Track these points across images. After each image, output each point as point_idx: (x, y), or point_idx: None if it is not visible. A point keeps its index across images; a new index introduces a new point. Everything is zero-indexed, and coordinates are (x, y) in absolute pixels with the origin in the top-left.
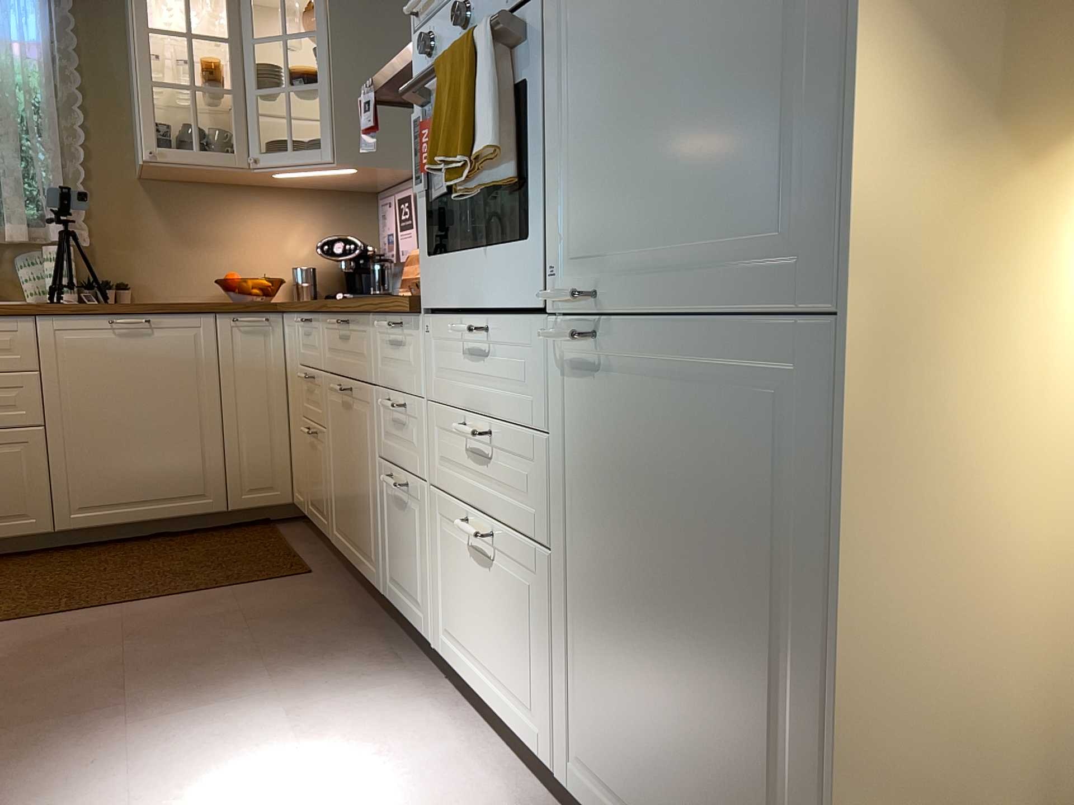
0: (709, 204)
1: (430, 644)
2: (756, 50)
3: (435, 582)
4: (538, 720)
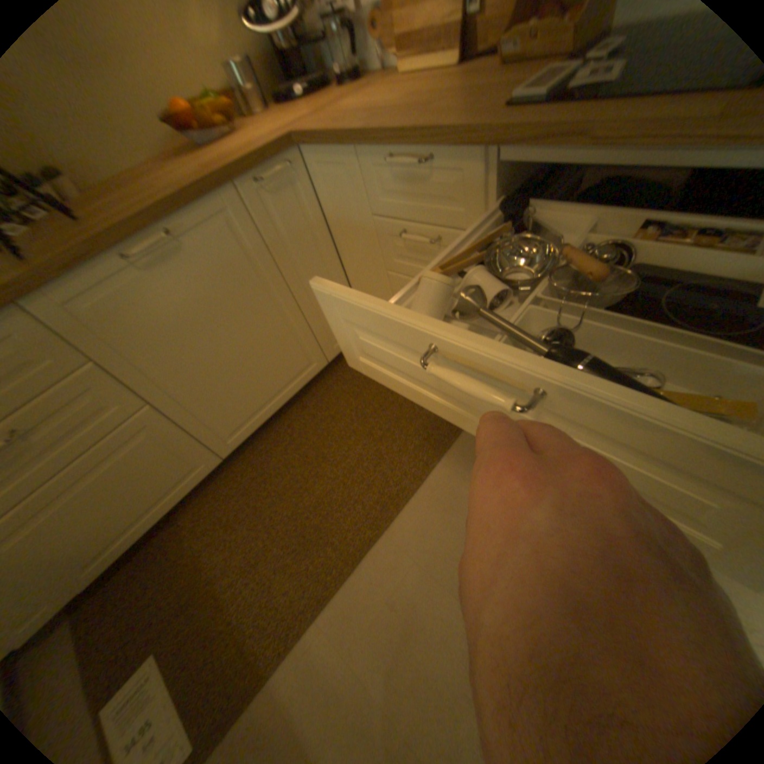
0: None
1: None
2: None
3: None
4: None
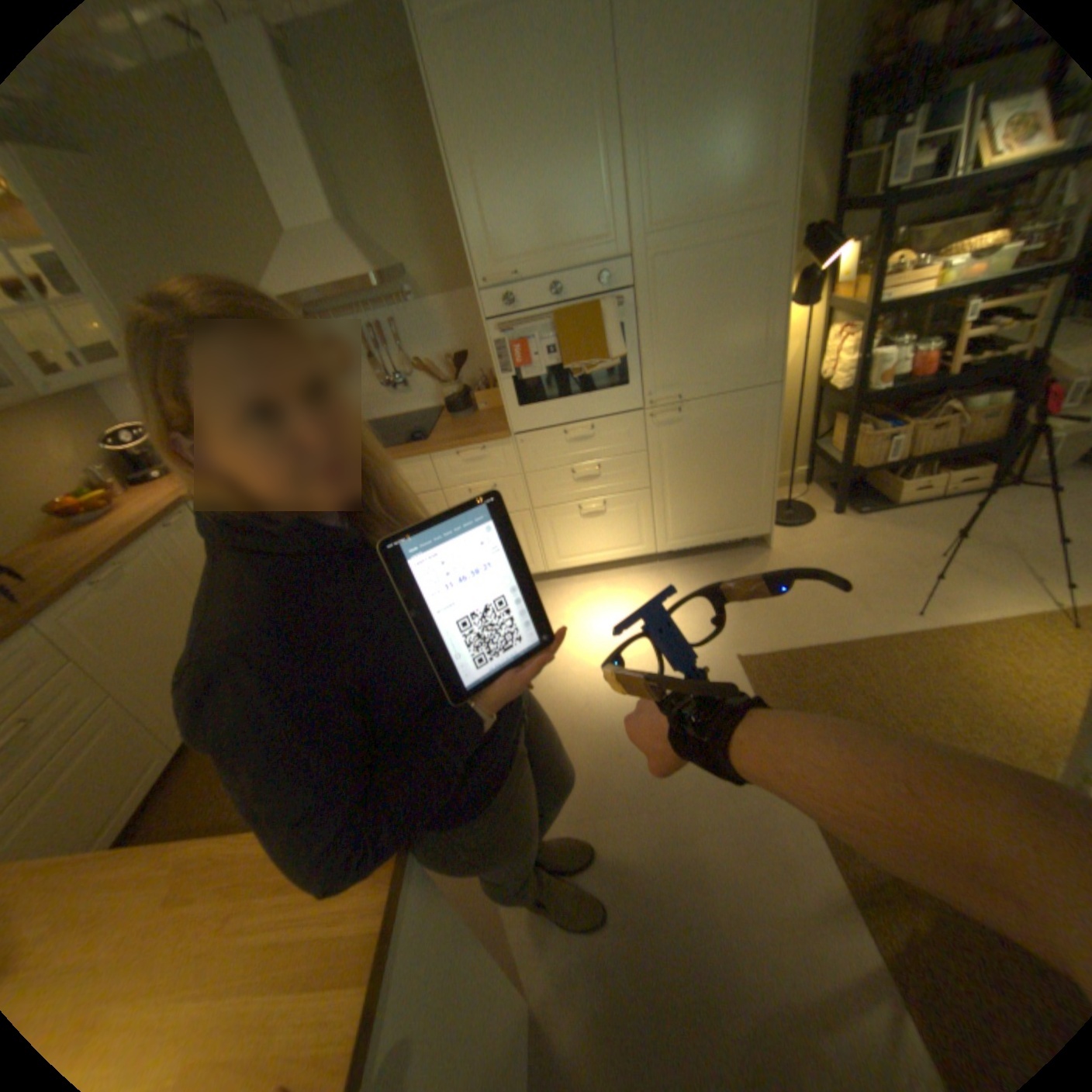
0: (728, 362)
1: (537, 573)
2: (747, 321)
3: (541, 545)
4: (637, 544)
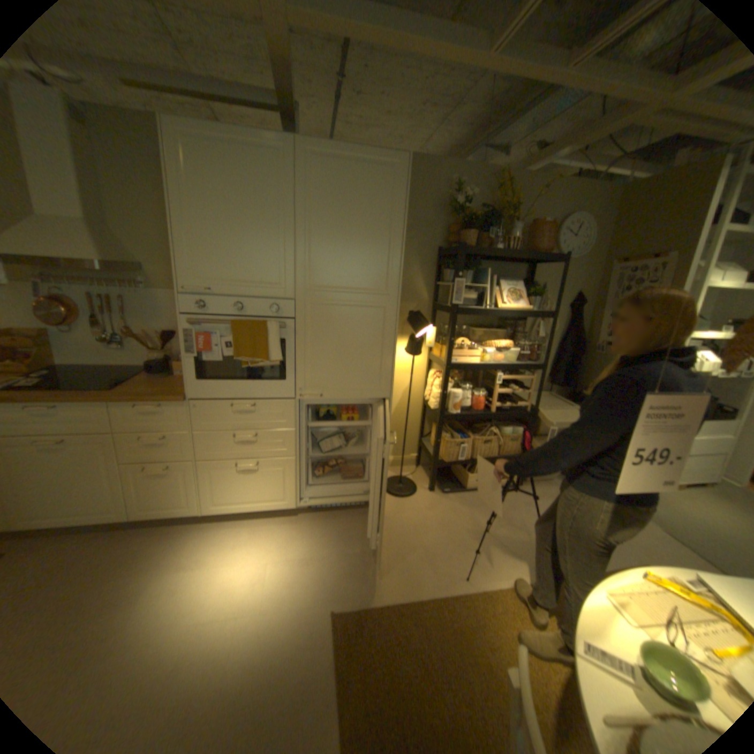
0: (357, 379)
1: (192, 516)
2: (369, 356)
3: (199, 492)
4: (283, 500)
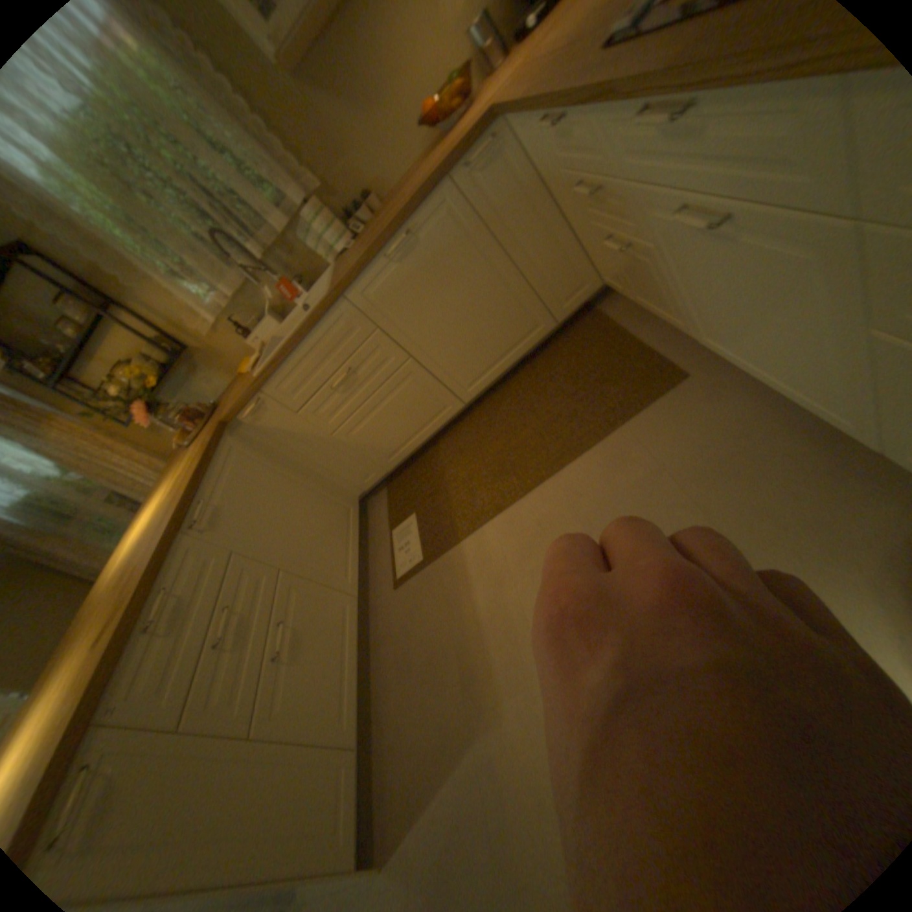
0: None
1: None
2: None
3: None
4: None
